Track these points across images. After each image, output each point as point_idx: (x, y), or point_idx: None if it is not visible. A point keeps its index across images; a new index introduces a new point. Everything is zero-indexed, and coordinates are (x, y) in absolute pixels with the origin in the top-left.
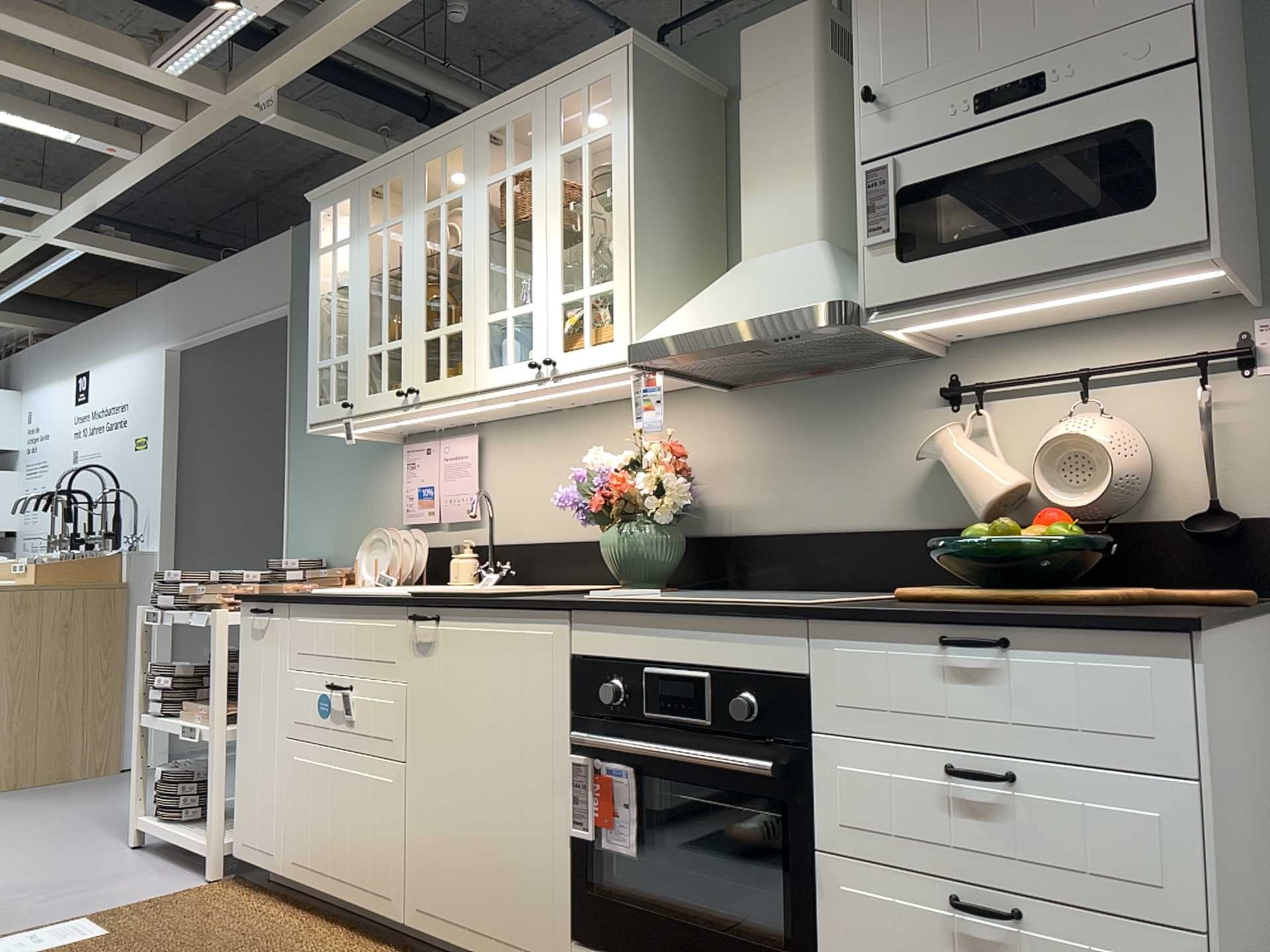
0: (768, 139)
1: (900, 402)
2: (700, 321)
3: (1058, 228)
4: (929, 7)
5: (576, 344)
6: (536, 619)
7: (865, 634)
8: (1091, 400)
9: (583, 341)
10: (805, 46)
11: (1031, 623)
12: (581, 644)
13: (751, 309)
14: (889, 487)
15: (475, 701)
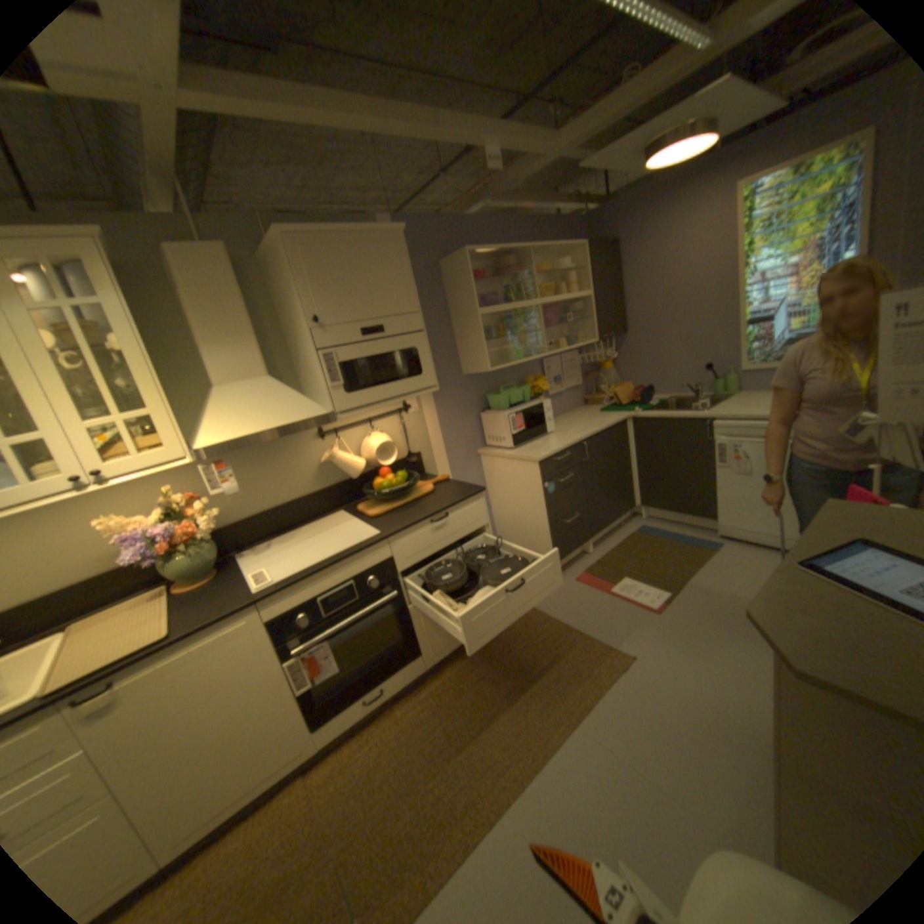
0: (216, 318)
1: (299, 442)
2: (245, 429)
3: (399, 382)
4: (333, 285)
5: (109, 455)
6: (228, 623)
7: (407, 533)
8: (371, 428)
9: (119, 452)
10: (226, 268)
11: (453, 506)
12: (270, 613)
13: (279, 420)
14: (304, 477)
15: (186, 699)
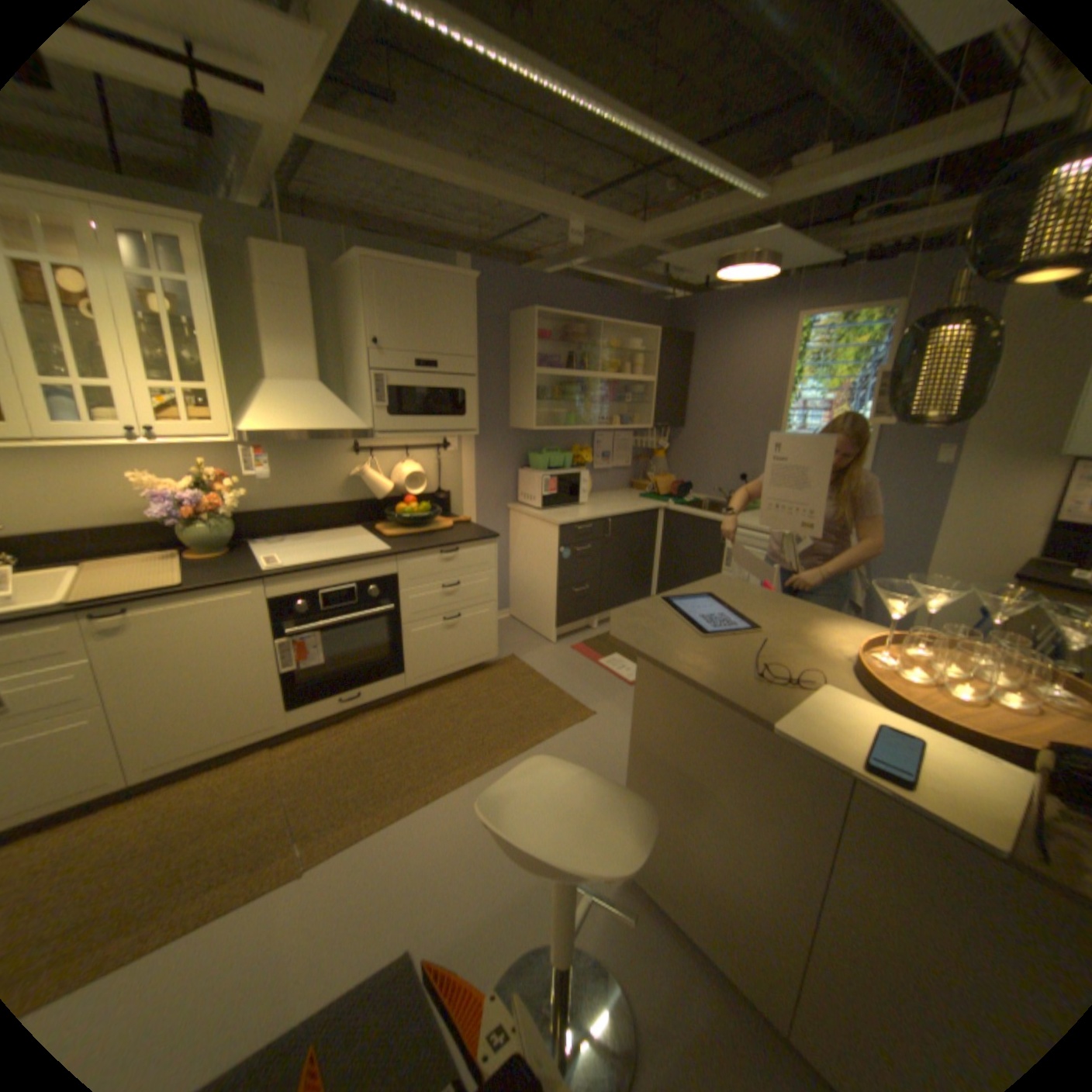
0: (282, 317)
1: (333, 451)
2: (288, 424)
3: (441, 417)
4: (399, 314)
5: (161, 416)
6: (236, 589)
7: (416, 556)
8: (406, 456)
9: (170, 416)
10: (302, 273)
11: (465, 544)
12: (275, 592)
13: (320, 423)
14: (330, 486)
15: (184, 644)
